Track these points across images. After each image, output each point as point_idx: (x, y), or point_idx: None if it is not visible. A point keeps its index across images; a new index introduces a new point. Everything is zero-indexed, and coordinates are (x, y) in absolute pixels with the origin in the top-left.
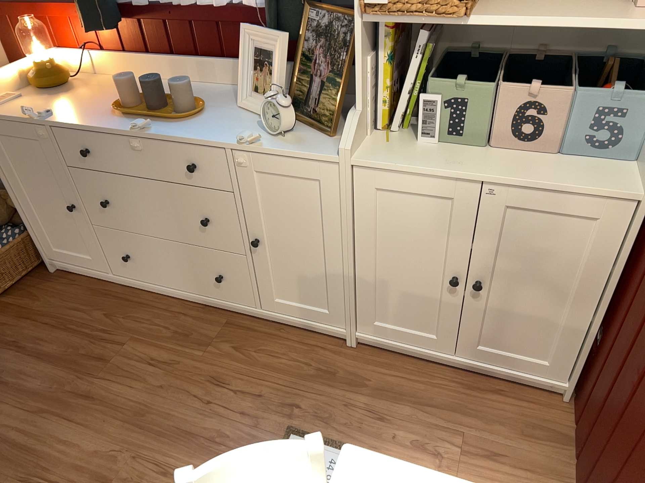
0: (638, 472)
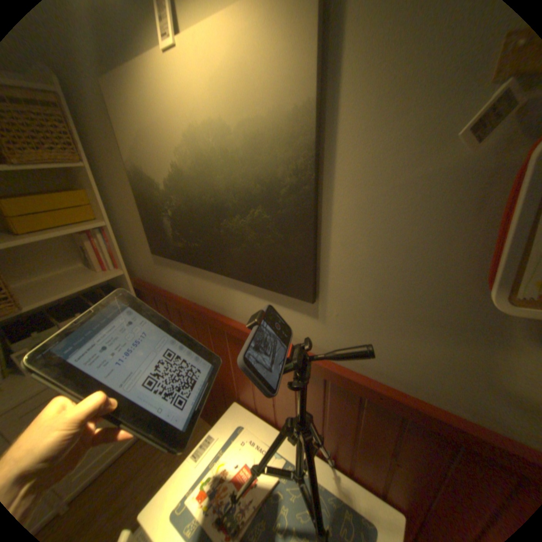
0: (215, 396)
